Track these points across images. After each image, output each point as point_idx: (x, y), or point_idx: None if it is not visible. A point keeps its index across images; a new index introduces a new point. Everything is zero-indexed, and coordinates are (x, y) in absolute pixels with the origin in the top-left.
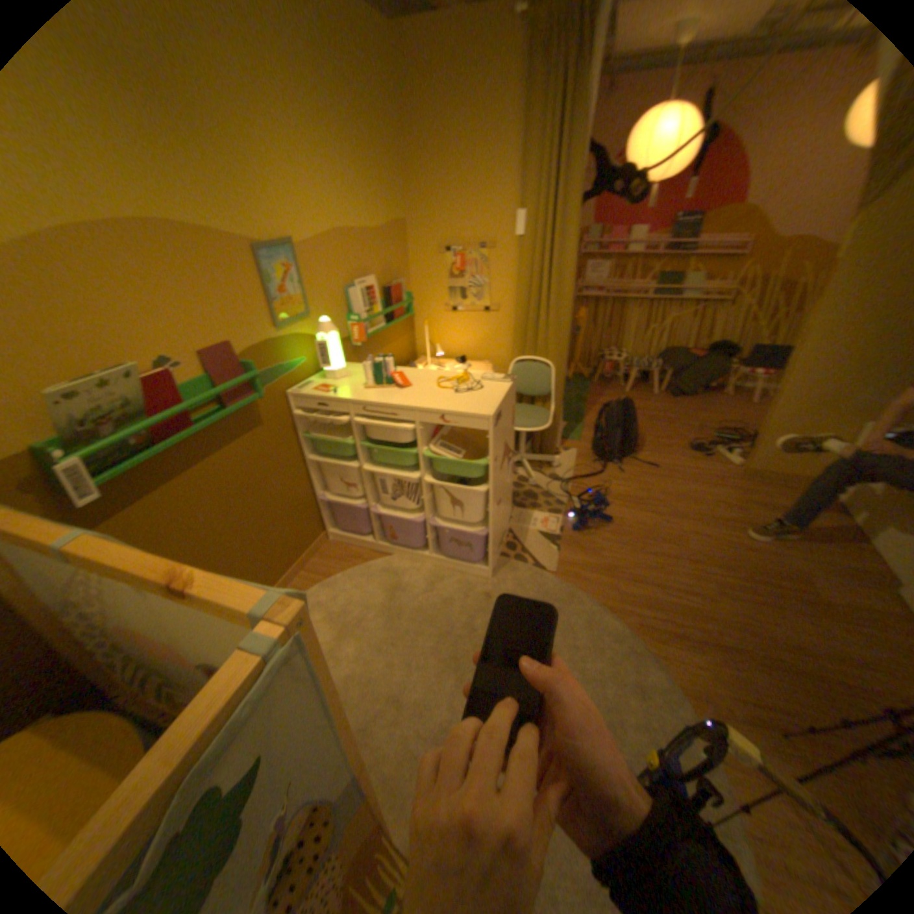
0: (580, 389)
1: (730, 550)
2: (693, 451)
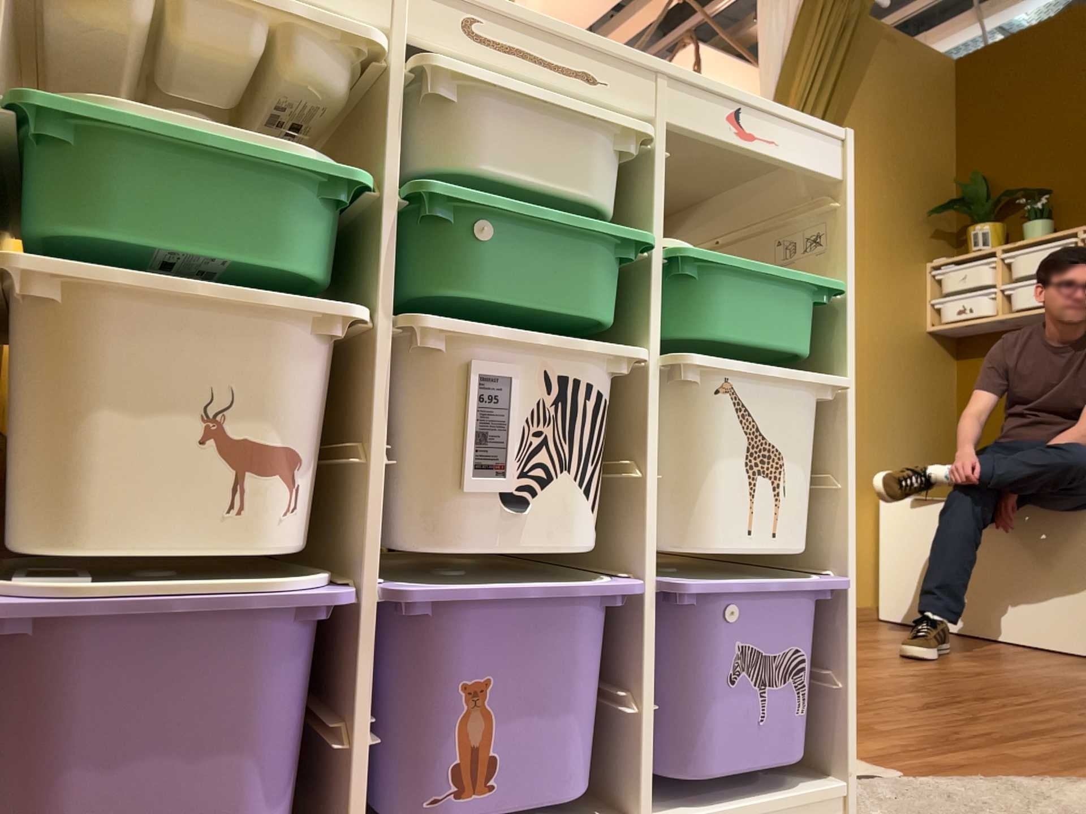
0: None
1: (962, 675)
2: None
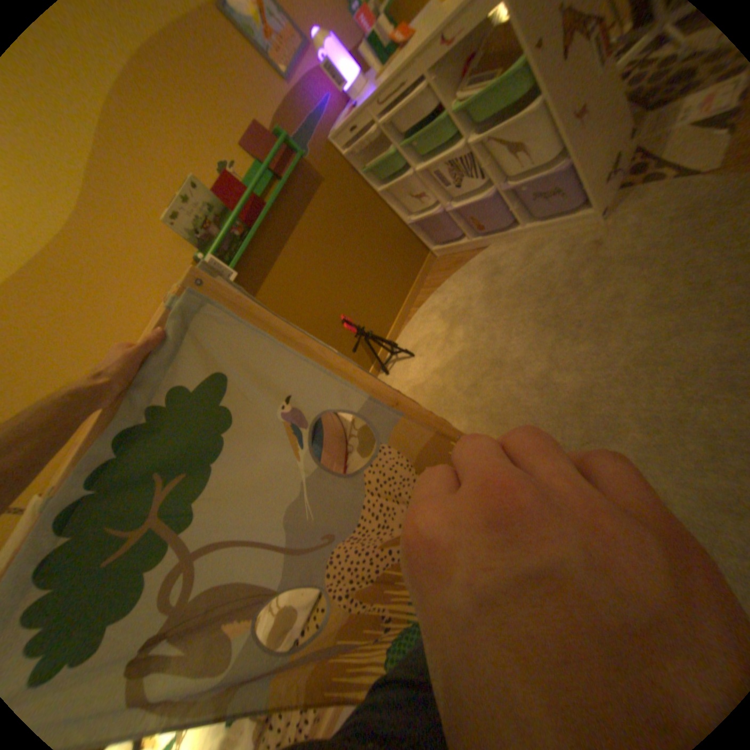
0: None
1: None
2: None
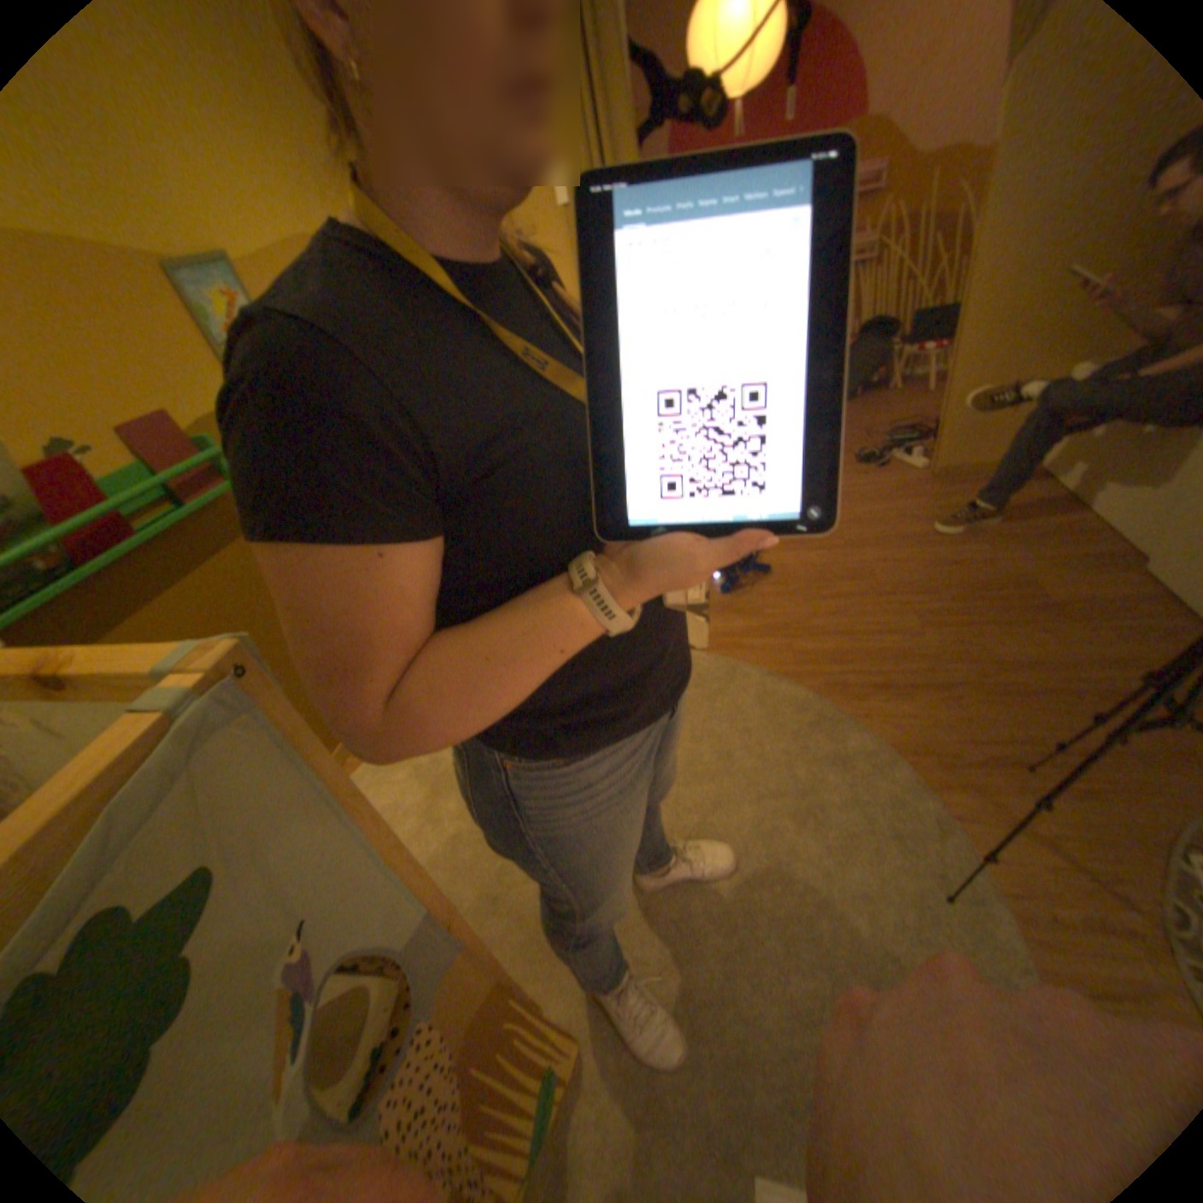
0: None
1: (929, 567)
2: (863, 462)
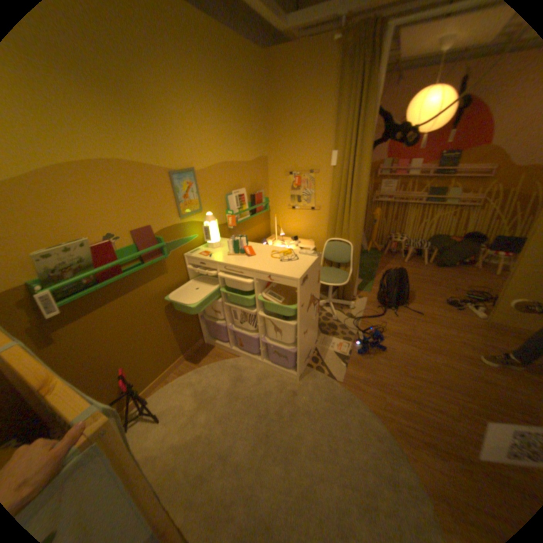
0: (374, 258)
1: (472, 381)
2: (449, 306)
